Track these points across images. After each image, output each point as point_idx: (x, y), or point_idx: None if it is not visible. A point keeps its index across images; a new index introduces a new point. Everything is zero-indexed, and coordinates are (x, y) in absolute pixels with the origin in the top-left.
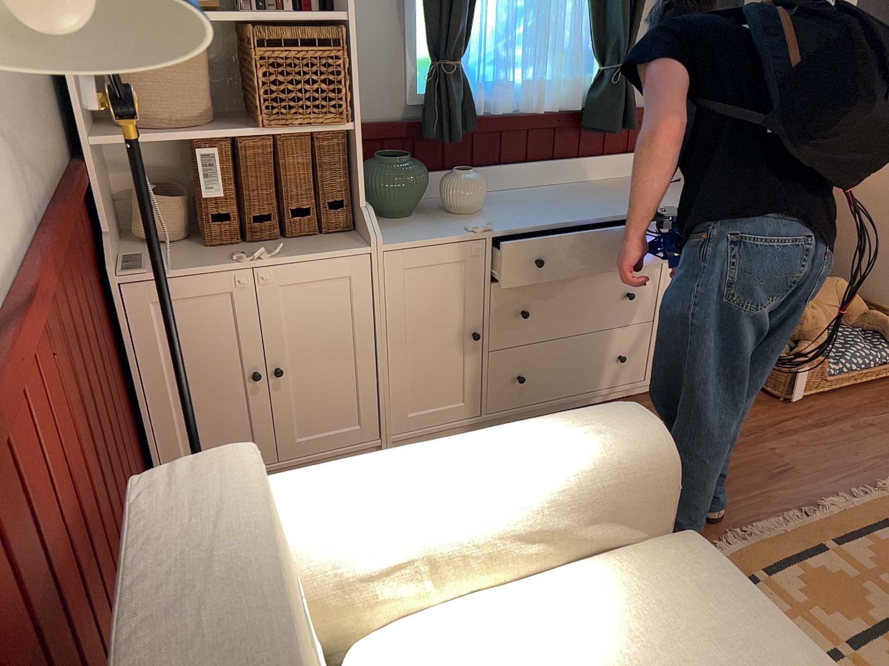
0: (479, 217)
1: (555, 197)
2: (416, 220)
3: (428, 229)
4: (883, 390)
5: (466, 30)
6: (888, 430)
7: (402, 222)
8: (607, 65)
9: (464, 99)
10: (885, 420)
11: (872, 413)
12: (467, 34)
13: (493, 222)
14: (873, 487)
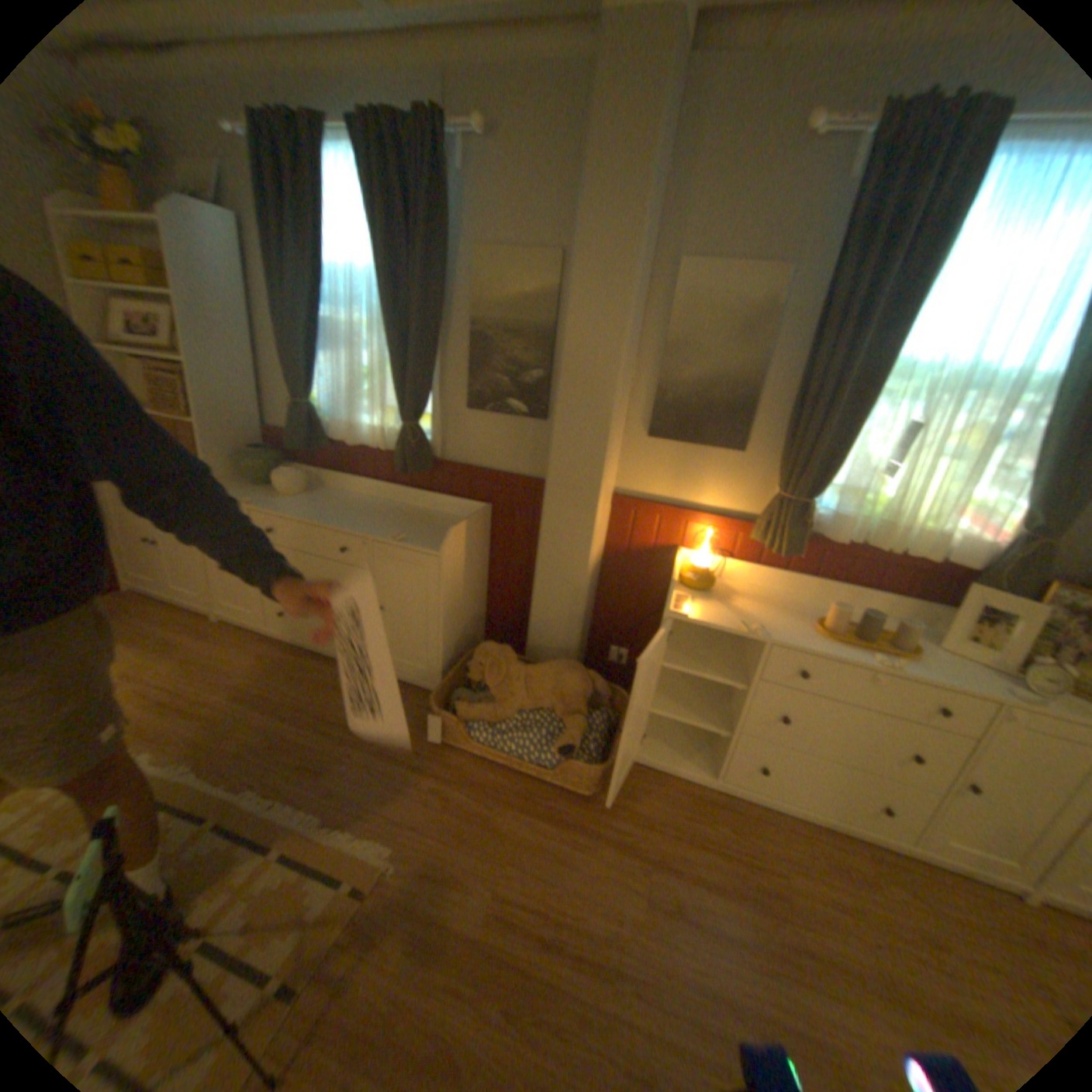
0: (279, 500)
1: (354, 507)
2: (254, 490)
3: (238, 495)
4: (531, 790)
5: (301, 382)
6: (449, 813)
7: (246, 488)
8: (404, 424)
9: (308, 426)
10: (467, 806)
11: (473, 795)
12: (306, 385)
13: (252, 502)
14: (328, 829)
